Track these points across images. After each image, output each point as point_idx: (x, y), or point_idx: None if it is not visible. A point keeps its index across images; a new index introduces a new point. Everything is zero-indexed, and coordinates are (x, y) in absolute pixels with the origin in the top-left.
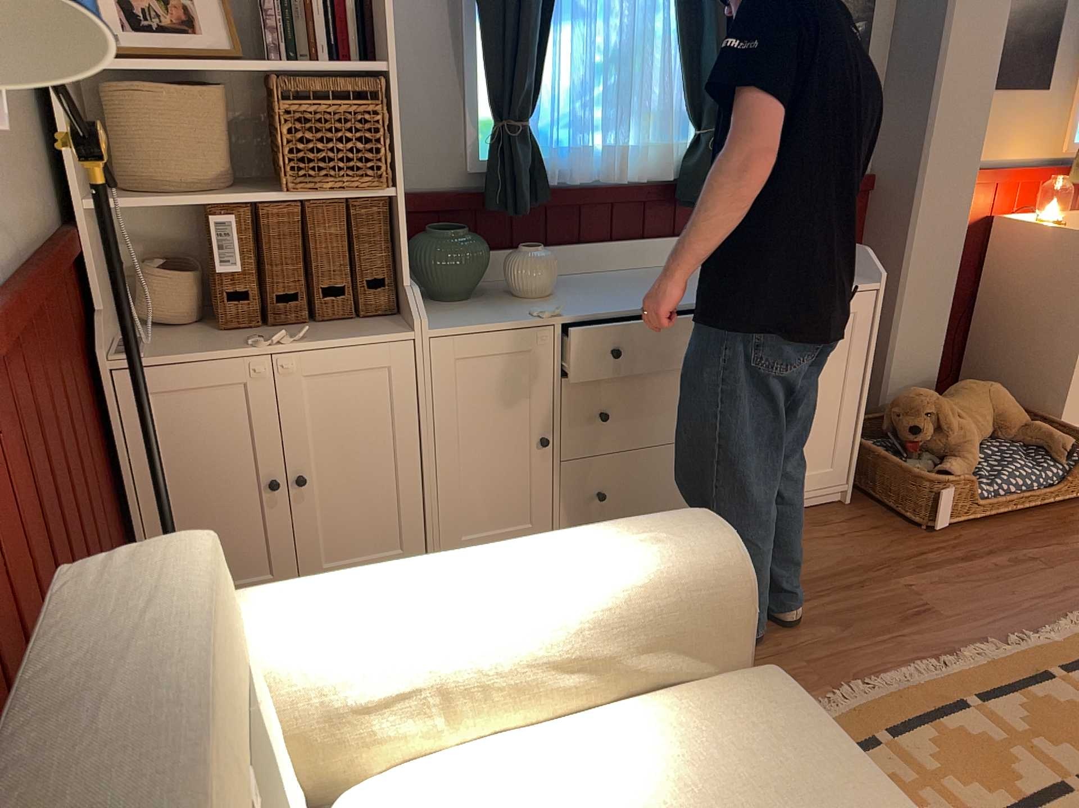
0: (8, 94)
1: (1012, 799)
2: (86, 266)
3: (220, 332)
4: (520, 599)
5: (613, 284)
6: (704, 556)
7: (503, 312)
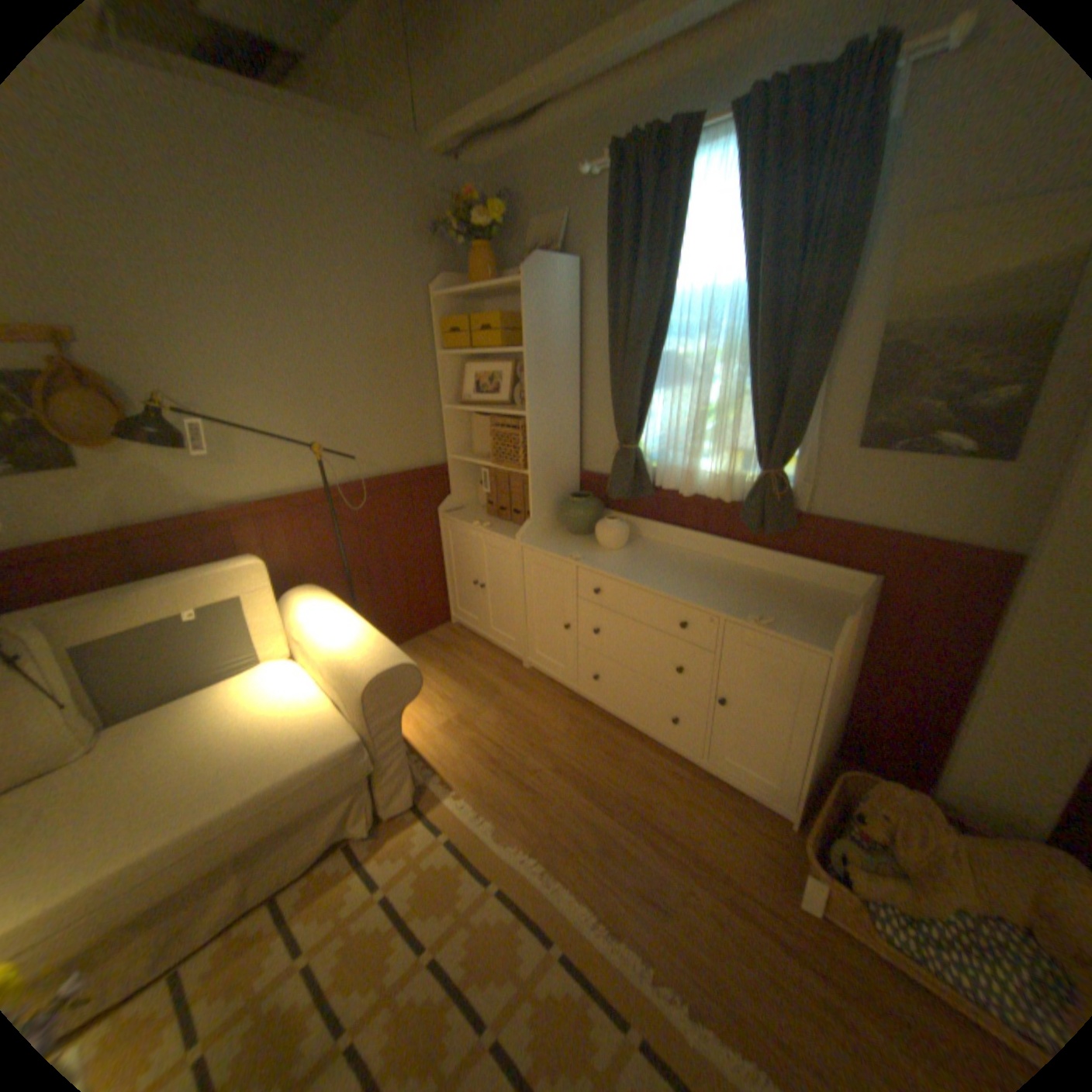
0: (408, 418)
1: (462, 983)
2: (450, 477)
3: (487, 514)
4: (325, 640)
5: (663, 560)
6: (362, 673)
7: (569, 548)
